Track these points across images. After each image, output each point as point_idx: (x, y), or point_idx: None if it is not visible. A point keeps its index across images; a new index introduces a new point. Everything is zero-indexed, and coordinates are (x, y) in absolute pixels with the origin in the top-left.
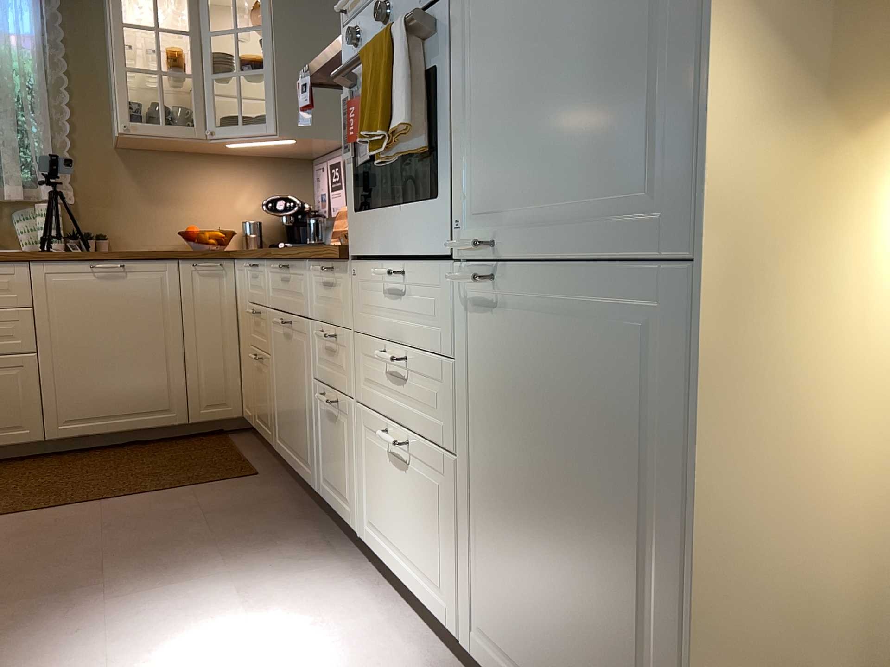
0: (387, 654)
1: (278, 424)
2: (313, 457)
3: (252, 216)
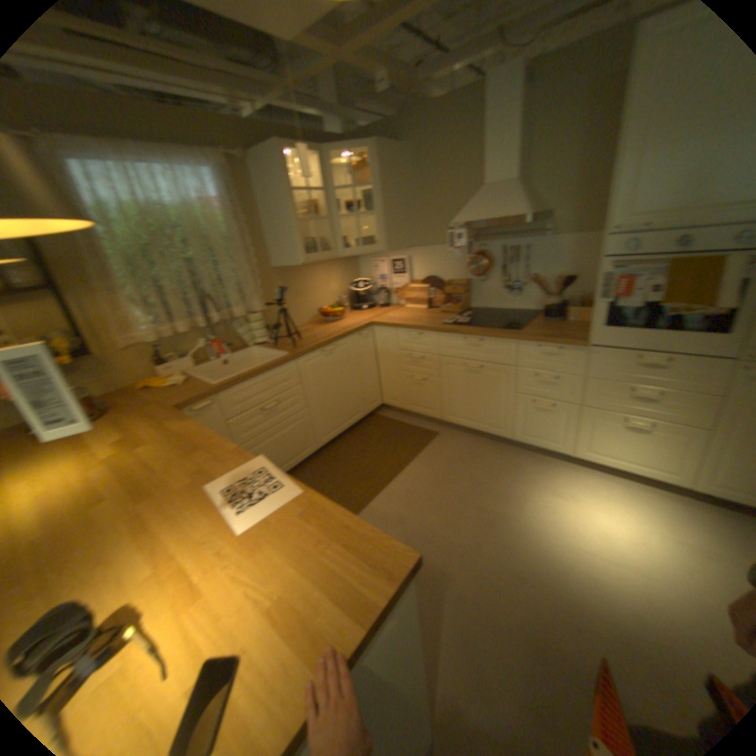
0: (639, 498)
1: (448, 410)
2: (507, 425)
3: (335, 294)
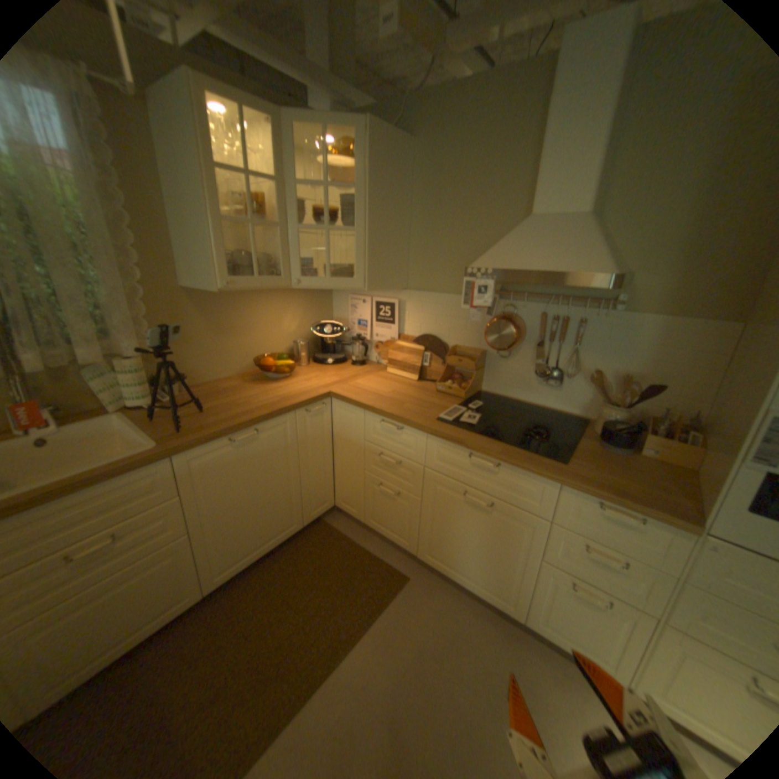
0: None
1: (432, 549)
2: (523, 603)
3: (295, 336)
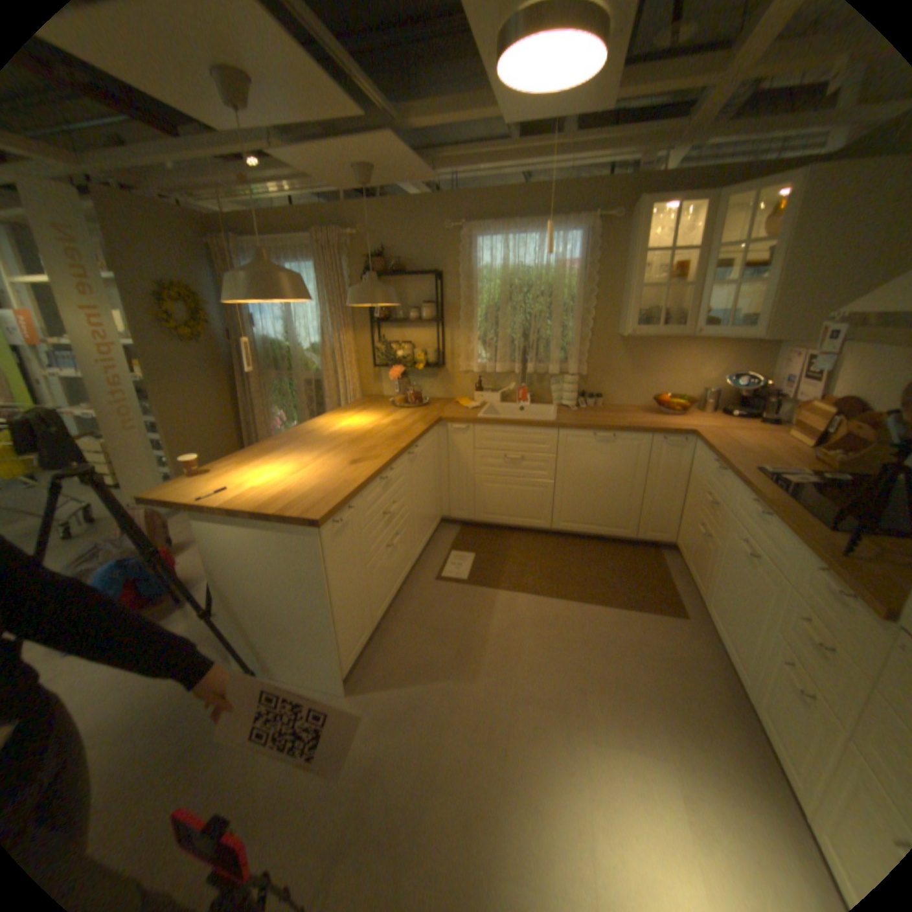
0: None
1: (716, 599)
2: (756, 678)
3: (713, 383)
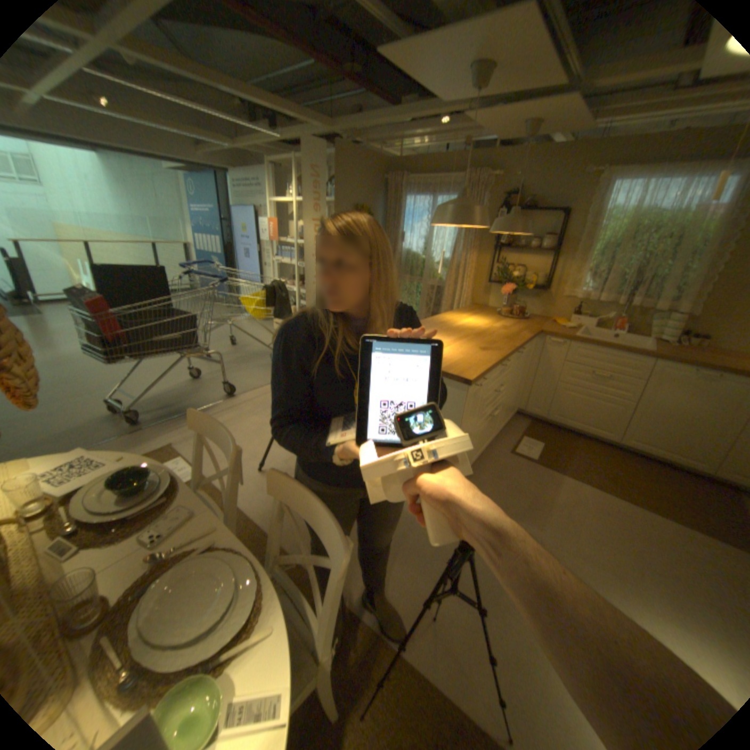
0: None
1: None
2: None
3: None
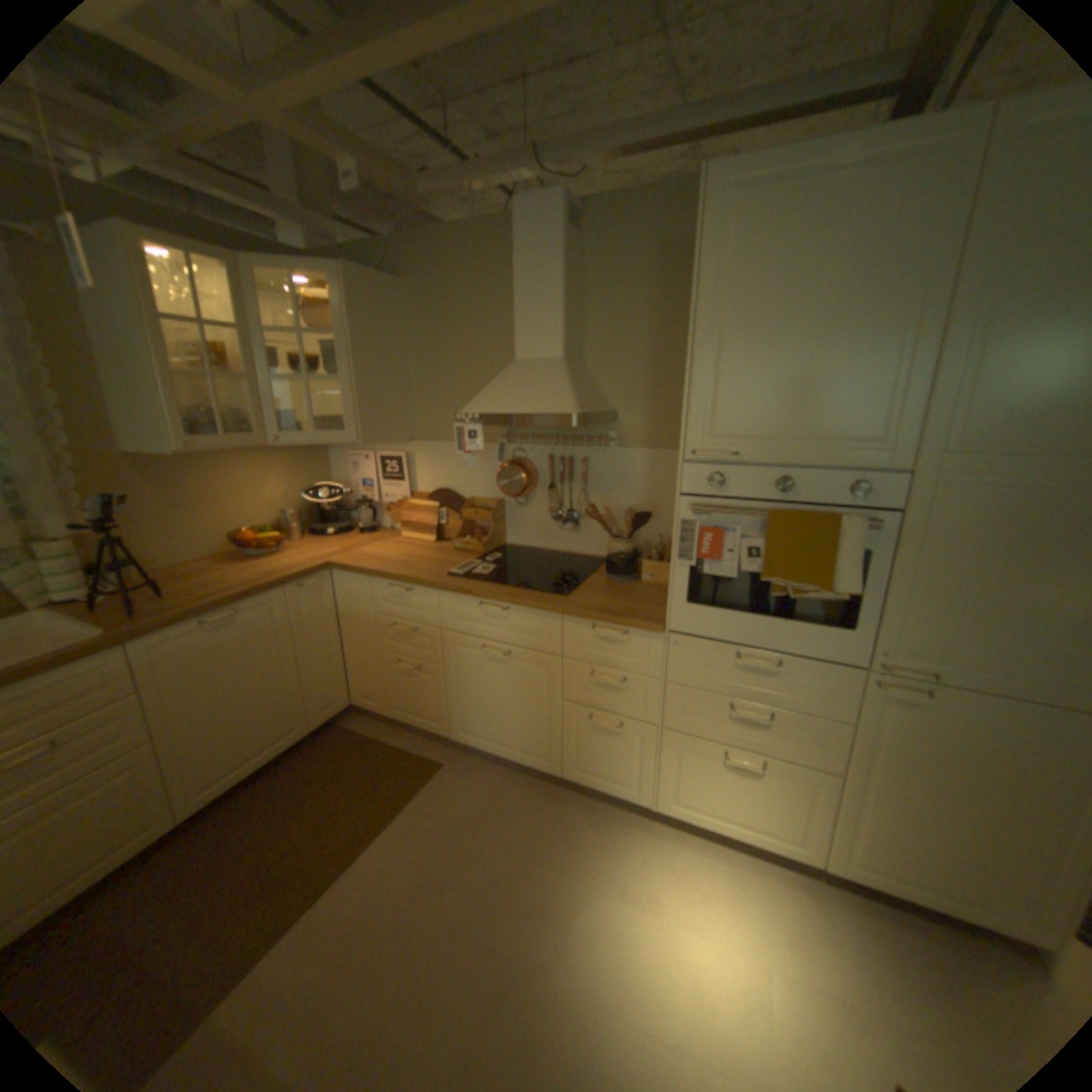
0: (754, 889)
1: (461, 723)
2: (554, 753)
3: (280, 504)
